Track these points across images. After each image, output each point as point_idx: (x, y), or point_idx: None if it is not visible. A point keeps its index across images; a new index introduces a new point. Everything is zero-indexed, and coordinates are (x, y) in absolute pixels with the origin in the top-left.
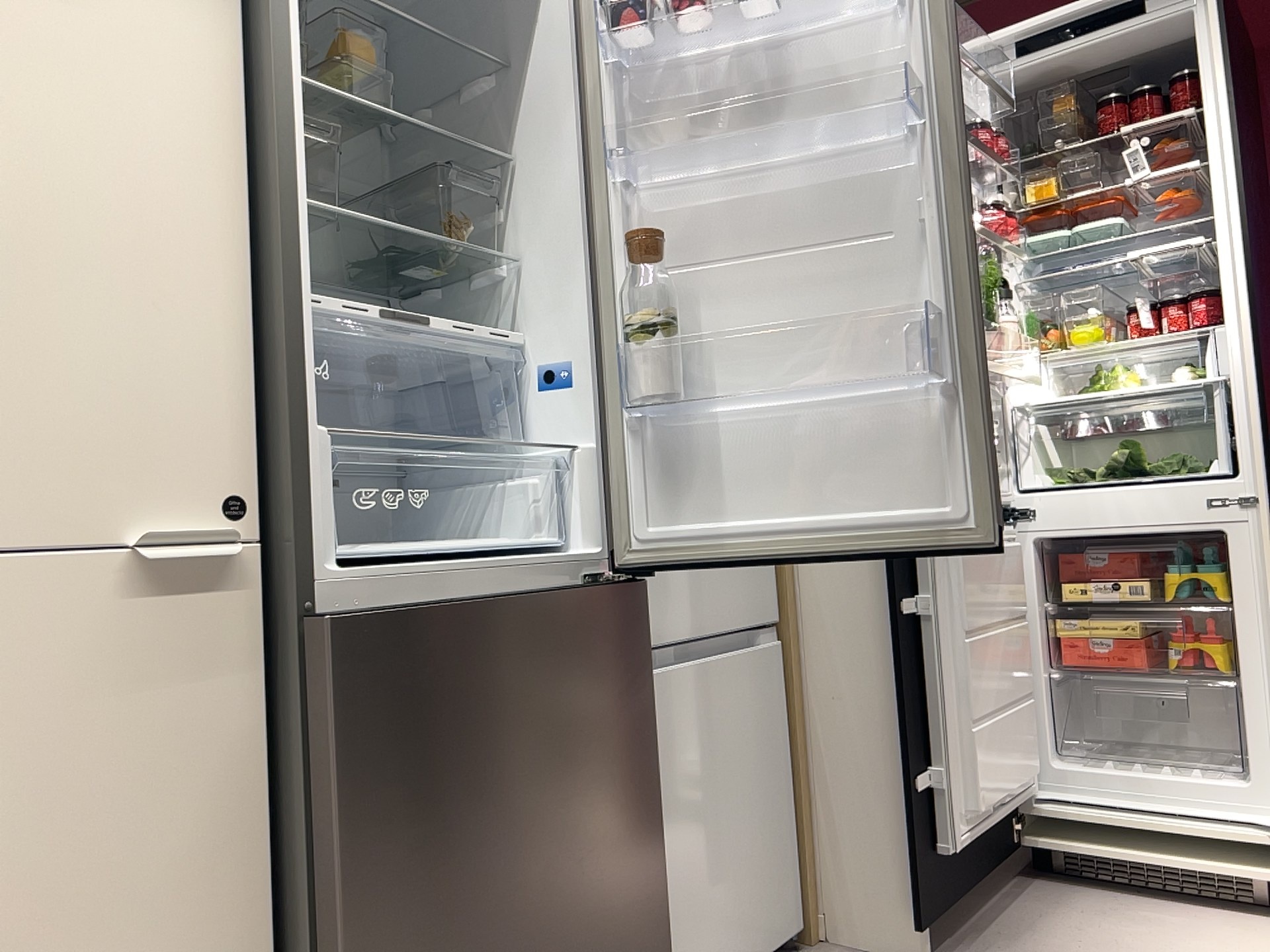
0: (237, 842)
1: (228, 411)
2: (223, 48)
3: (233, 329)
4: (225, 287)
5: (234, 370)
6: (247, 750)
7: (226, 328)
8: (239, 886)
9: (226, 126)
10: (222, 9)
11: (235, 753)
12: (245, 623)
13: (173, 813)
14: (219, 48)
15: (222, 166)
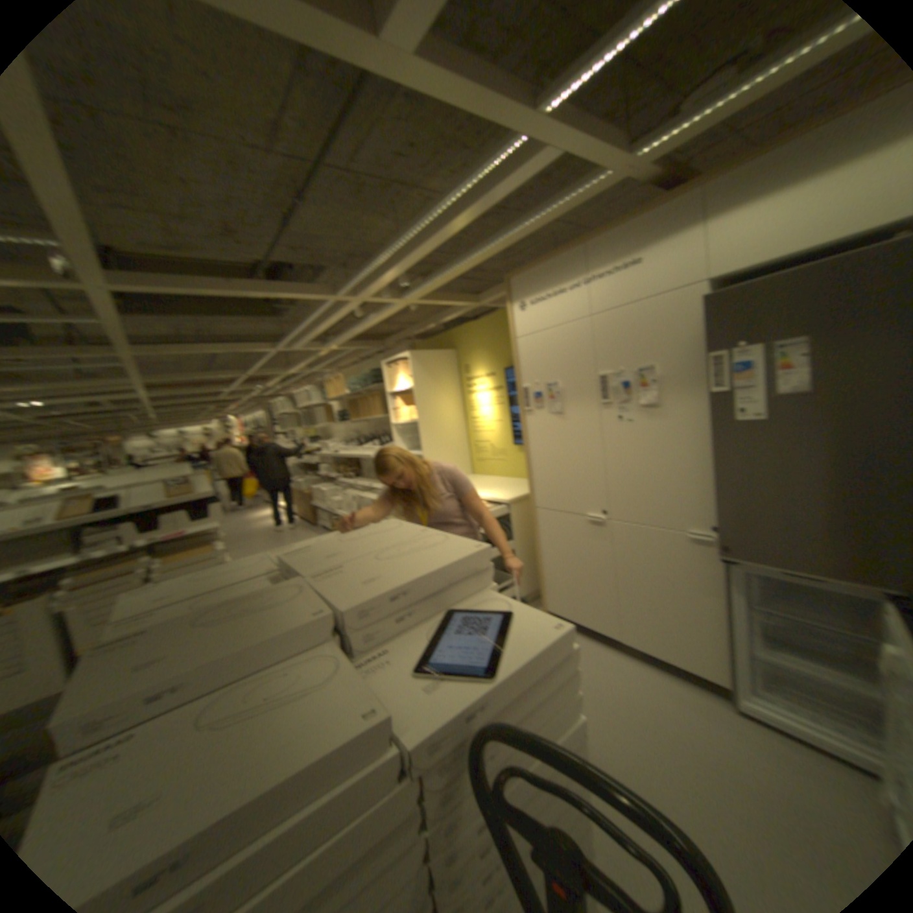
0: (721, 604)
1: (715, 506)
2: (711, 412)
3: (716, 486)
4: (714, 475)
5: (717, 496)
6: (723, 585)
7: (714, 486)
8: (721, 613)
9: (713, 434)
10: (711, 402)
11: (720, 585)
12: (721, 557)
13: (704, 590)
14: (710, 413)
15: (712, 444)
